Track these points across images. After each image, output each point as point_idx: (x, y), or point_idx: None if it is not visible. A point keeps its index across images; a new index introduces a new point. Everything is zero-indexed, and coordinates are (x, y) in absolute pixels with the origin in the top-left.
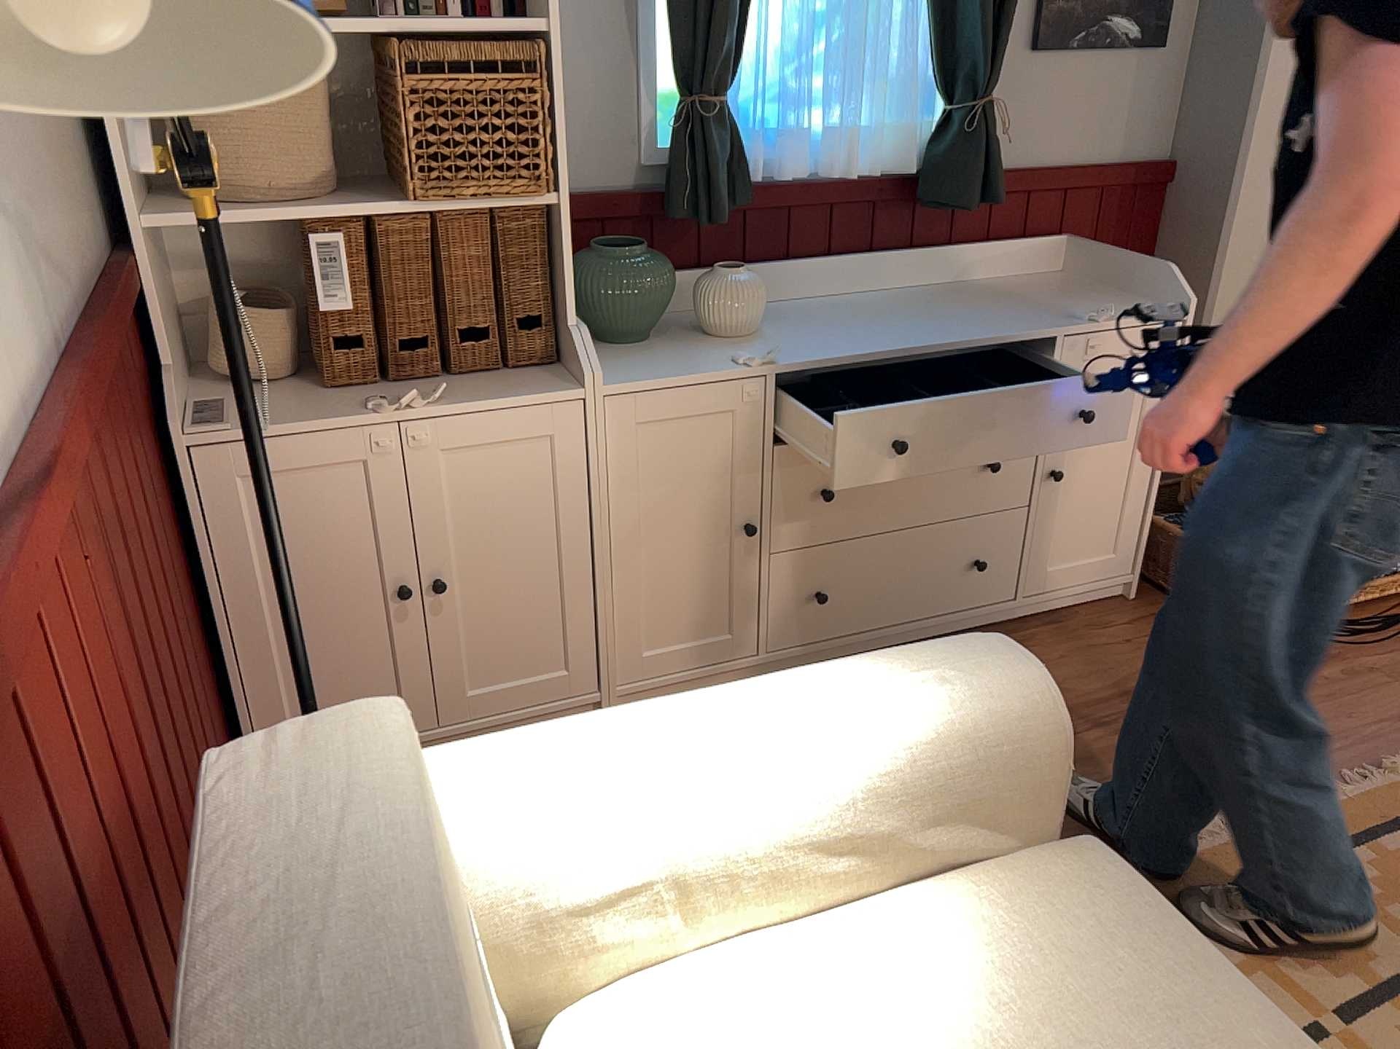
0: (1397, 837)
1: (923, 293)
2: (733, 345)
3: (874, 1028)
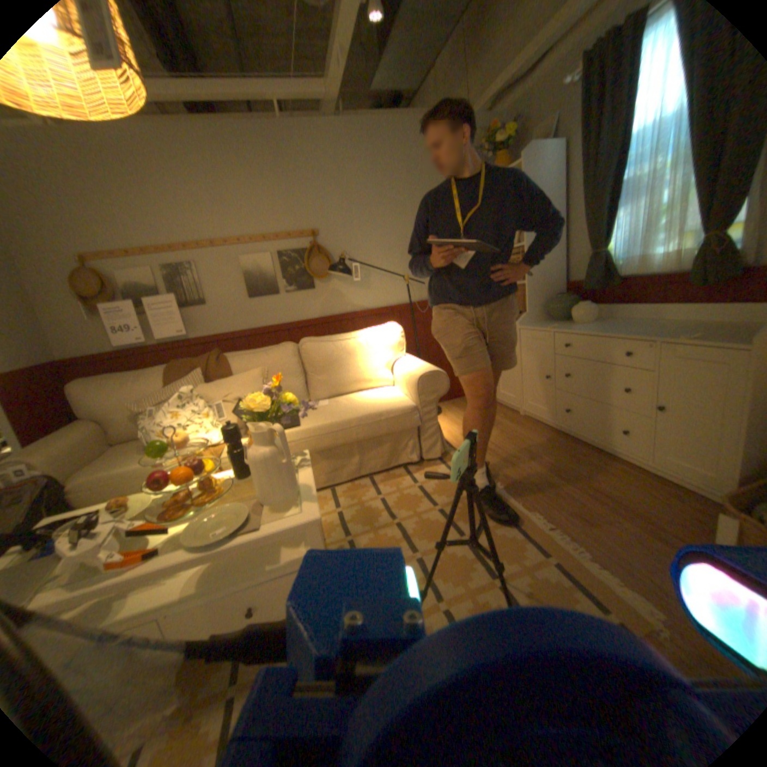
0: (539, 552)
1: (693, 323)
2: (569, 324)
3: (377, 393)
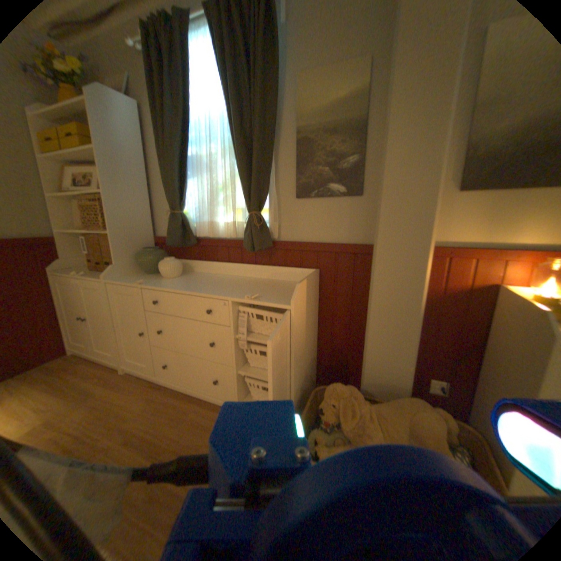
0: None
1: (249, 279)
2: (157, 279)
3: None
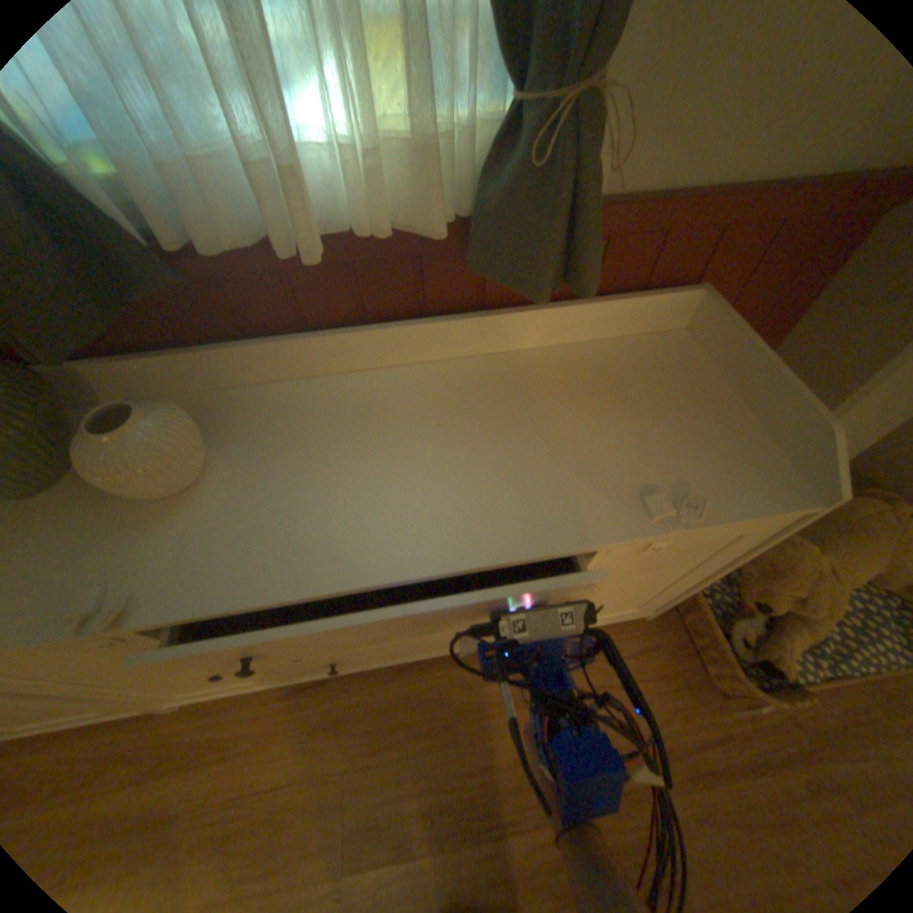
0: None
1: (484, 371)
2: (136, 522)
3: None
